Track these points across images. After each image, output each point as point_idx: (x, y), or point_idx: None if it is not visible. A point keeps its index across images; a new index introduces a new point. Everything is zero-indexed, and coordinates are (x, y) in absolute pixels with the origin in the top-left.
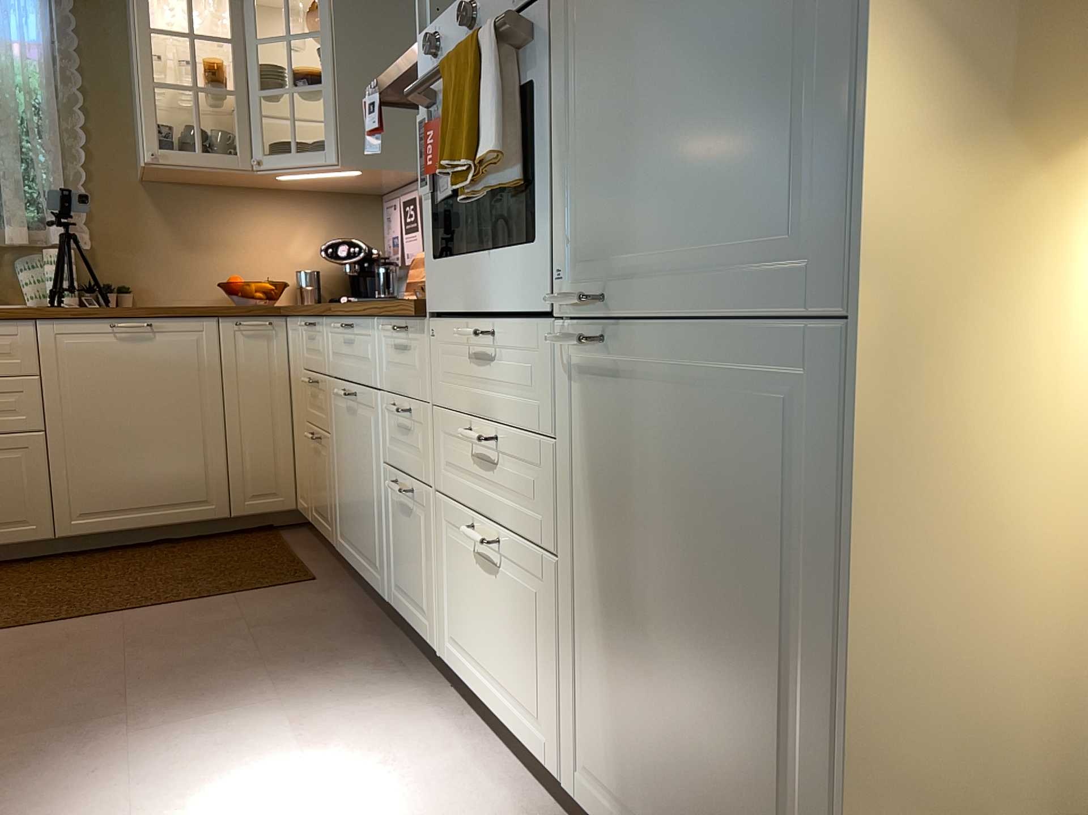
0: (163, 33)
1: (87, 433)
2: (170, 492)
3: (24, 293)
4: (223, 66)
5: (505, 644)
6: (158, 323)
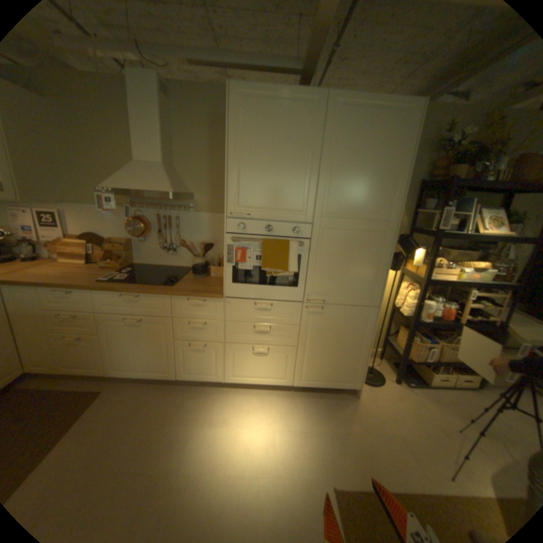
0: None
1: None
2: None
3: None
4: None
5: (266, 368)
6: None
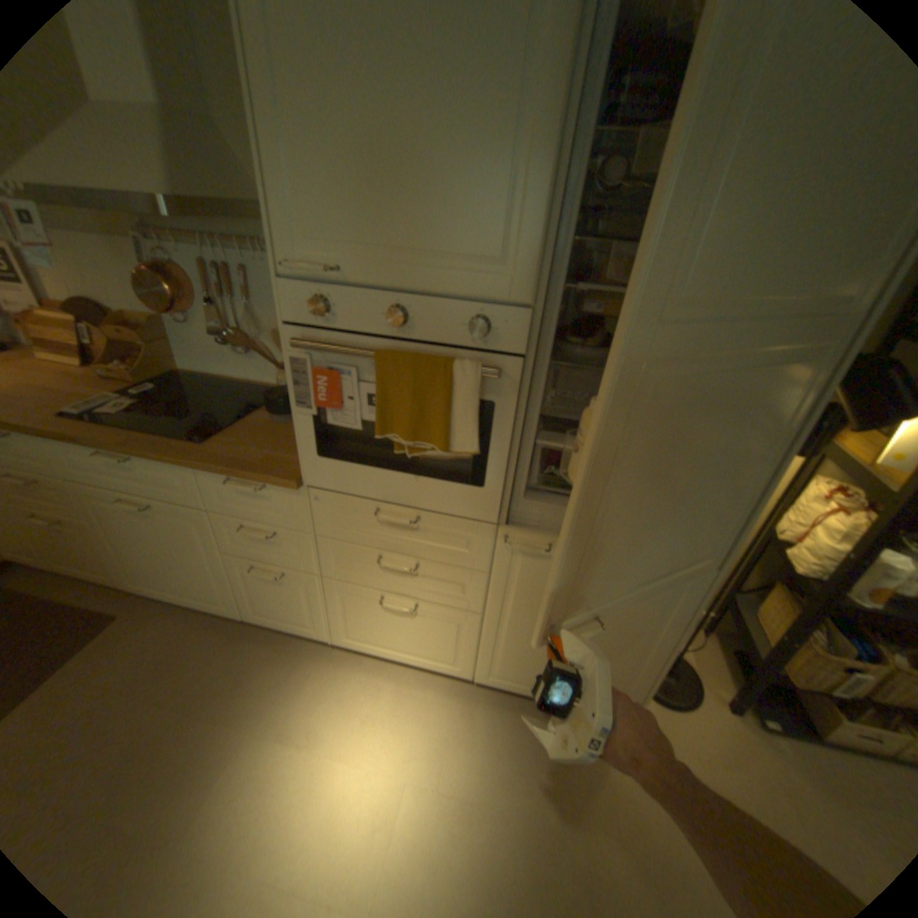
0: None
1: None
2: None
3: None
4: None
5: (414, 639)
6: None
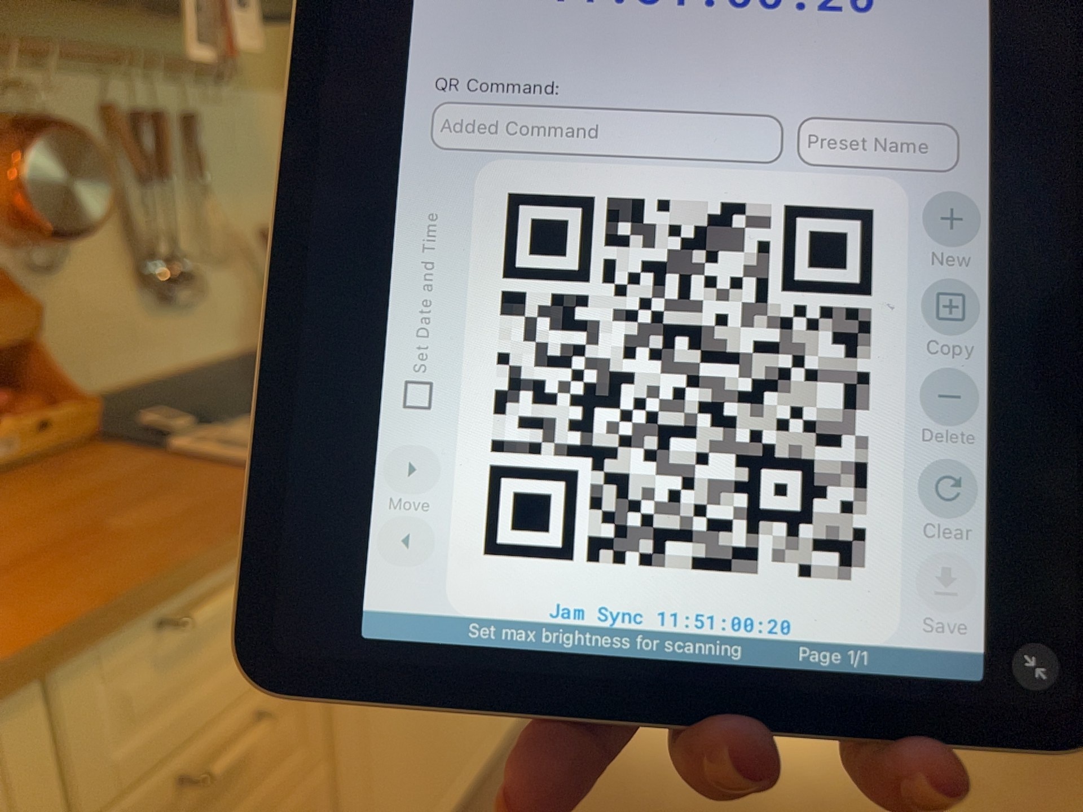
0: None
1: None
2: None
3: None
4: None
5: None
6: None
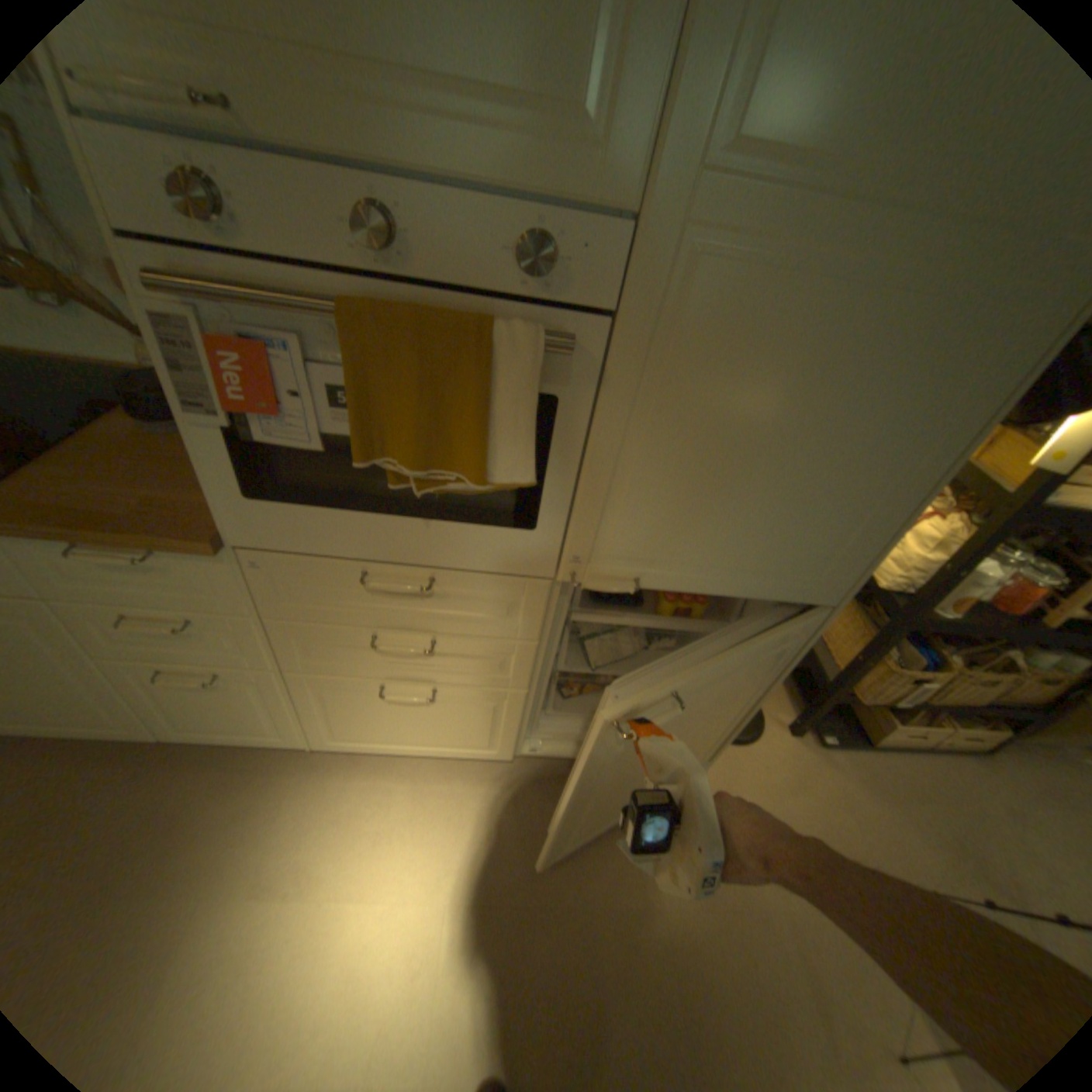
0: None
1: None
2: None
3: None
4: None
5: (434, 730)
6: None
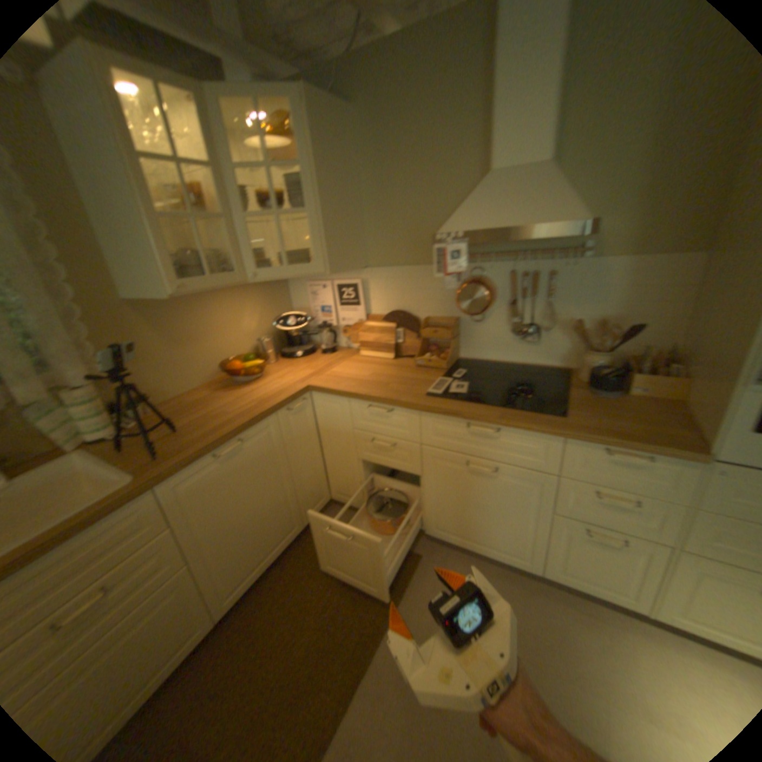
0: (150, 157)
1: (219, 542)
2: (275, 539)
3: (56, 439)
4: (190, 186)
5: None
6: (244, 436)
